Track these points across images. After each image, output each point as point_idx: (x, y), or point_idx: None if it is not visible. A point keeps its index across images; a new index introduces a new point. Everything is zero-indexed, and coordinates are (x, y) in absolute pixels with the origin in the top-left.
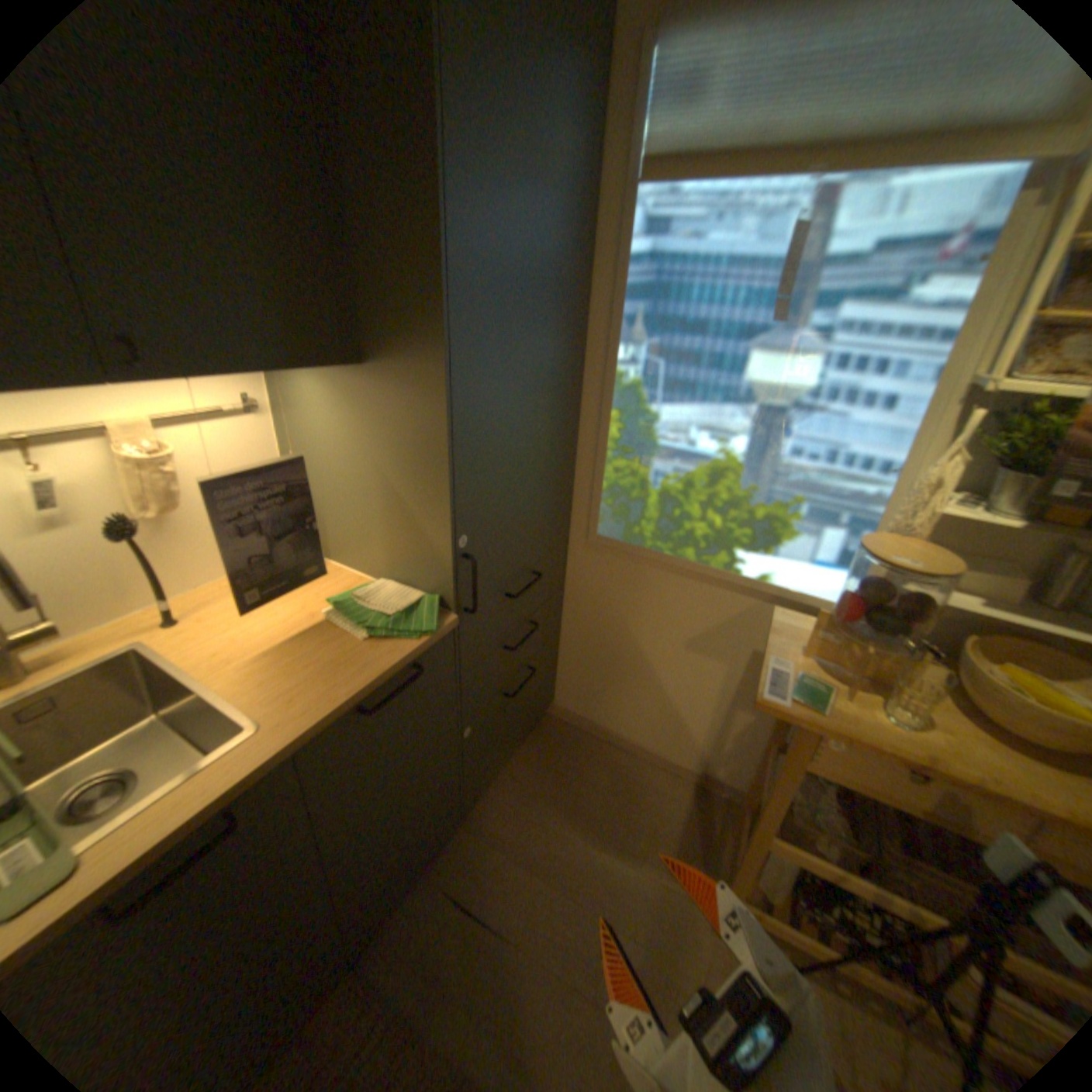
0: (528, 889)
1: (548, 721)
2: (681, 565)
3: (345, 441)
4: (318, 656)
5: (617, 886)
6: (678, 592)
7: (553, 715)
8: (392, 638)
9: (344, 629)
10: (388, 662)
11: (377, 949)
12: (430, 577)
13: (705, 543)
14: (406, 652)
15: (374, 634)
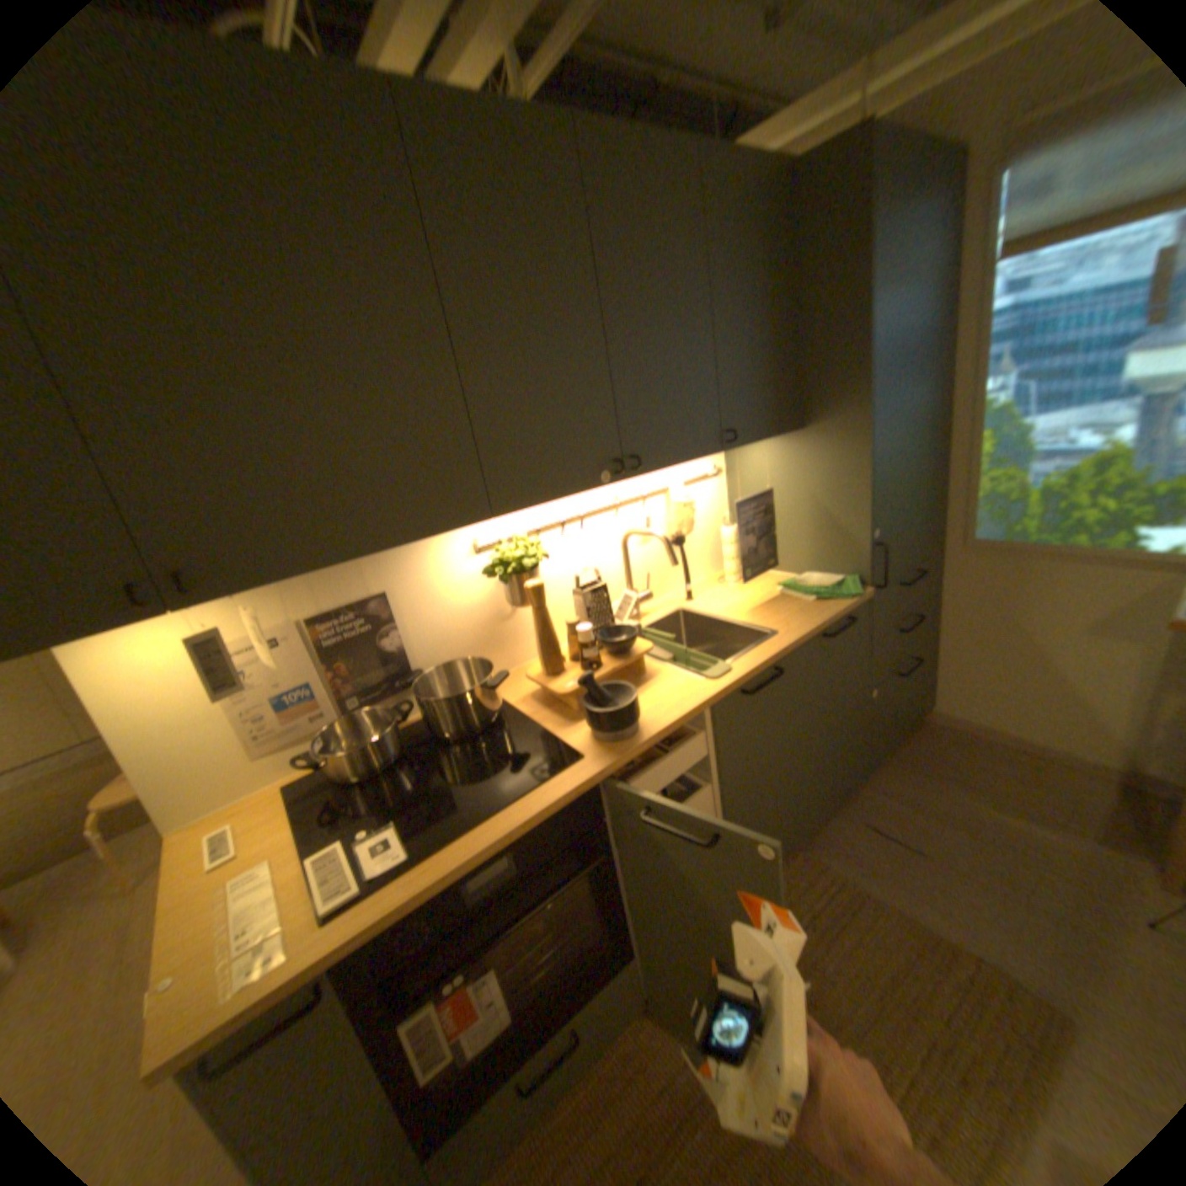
0: (940, 832)
1: (930, 727)
2: (1072, 552)
3: (781, 482)
4: (786, 609)
5: (1035, 843)
6: (1071, 579)
7: (934, 722)
8: (830, 600)
9: (794, 598)
10: (833, 611)
11: (818, 847)
12: (847, 564)
13: (1097, 527)
14: (843, 607)
15: (818, 597)
